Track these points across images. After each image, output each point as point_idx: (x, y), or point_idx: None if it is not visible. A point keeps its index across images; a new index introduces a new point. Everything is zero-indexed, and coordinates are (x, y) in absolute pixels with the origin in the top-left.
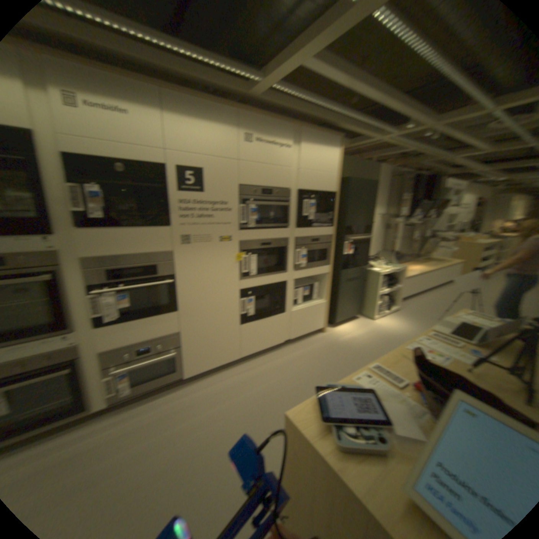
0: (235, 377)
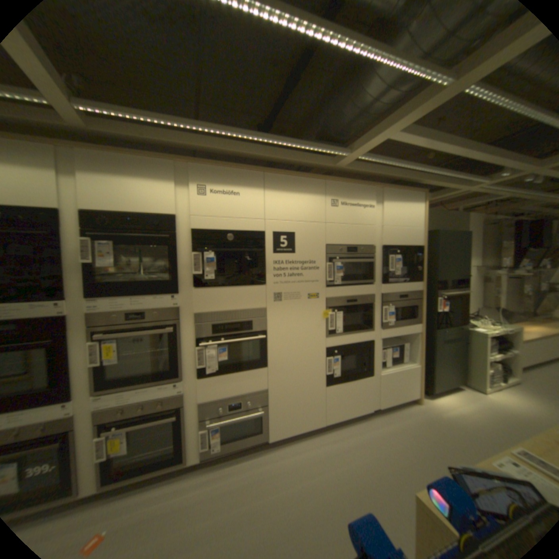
0: (319, 448)
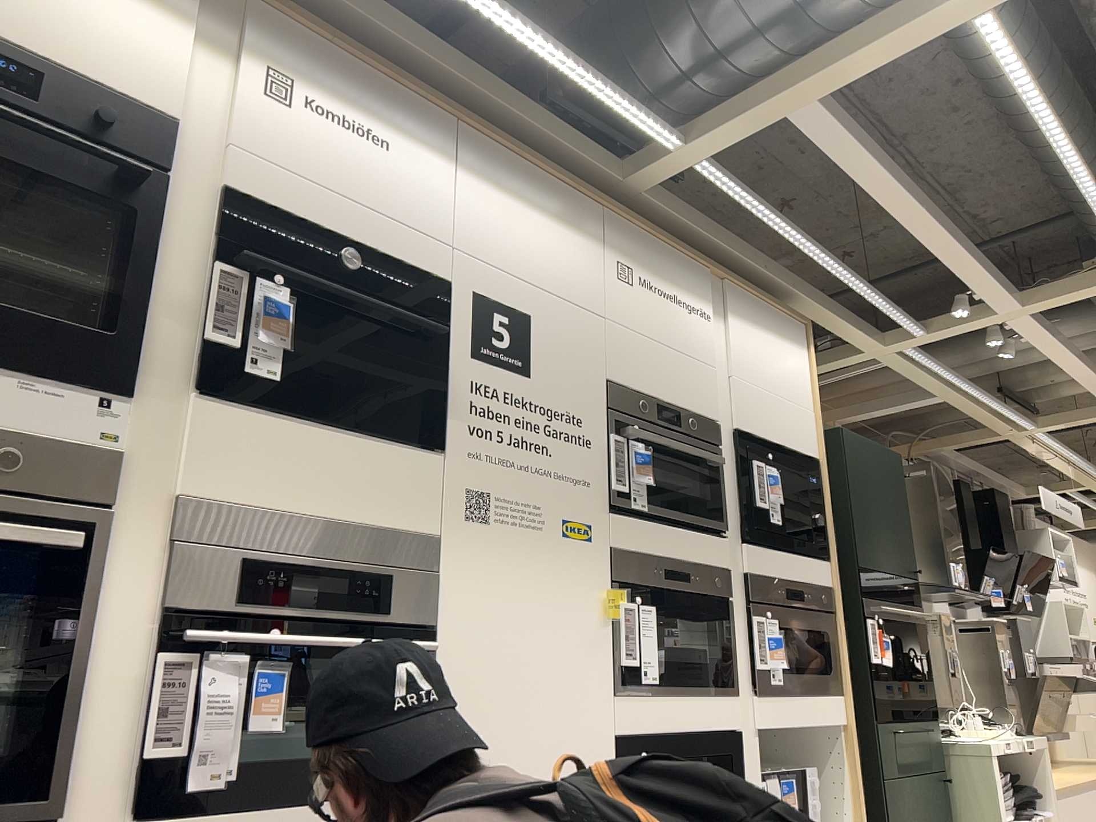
0: None
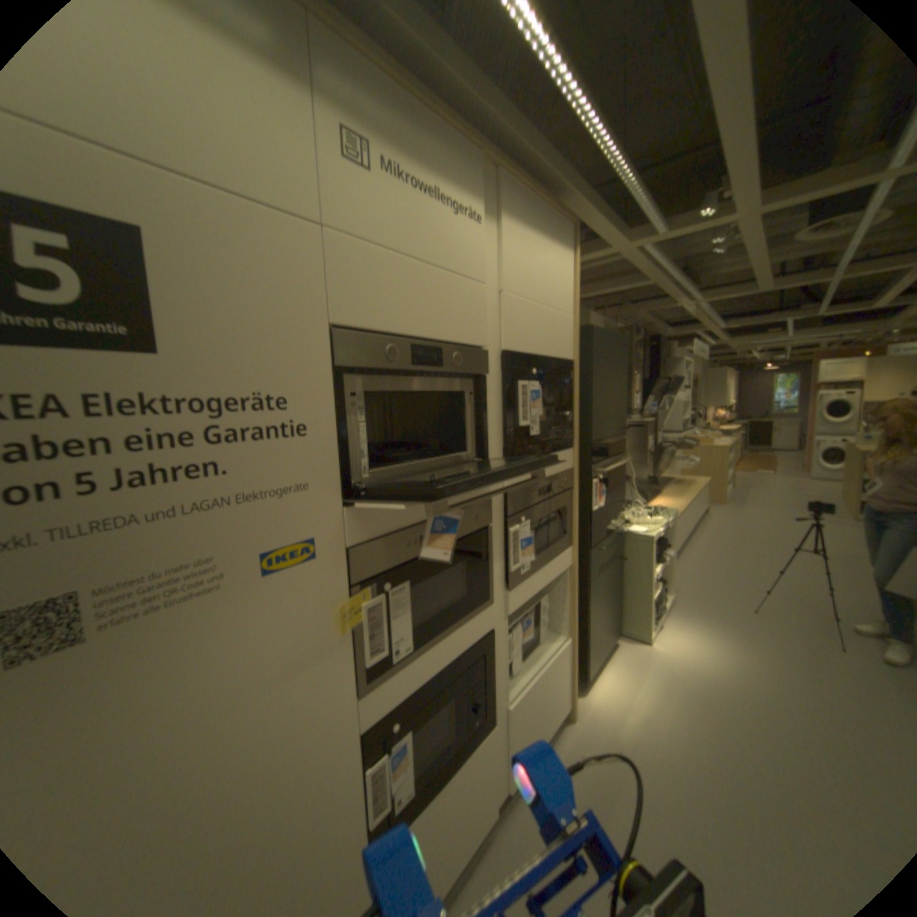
0: None
